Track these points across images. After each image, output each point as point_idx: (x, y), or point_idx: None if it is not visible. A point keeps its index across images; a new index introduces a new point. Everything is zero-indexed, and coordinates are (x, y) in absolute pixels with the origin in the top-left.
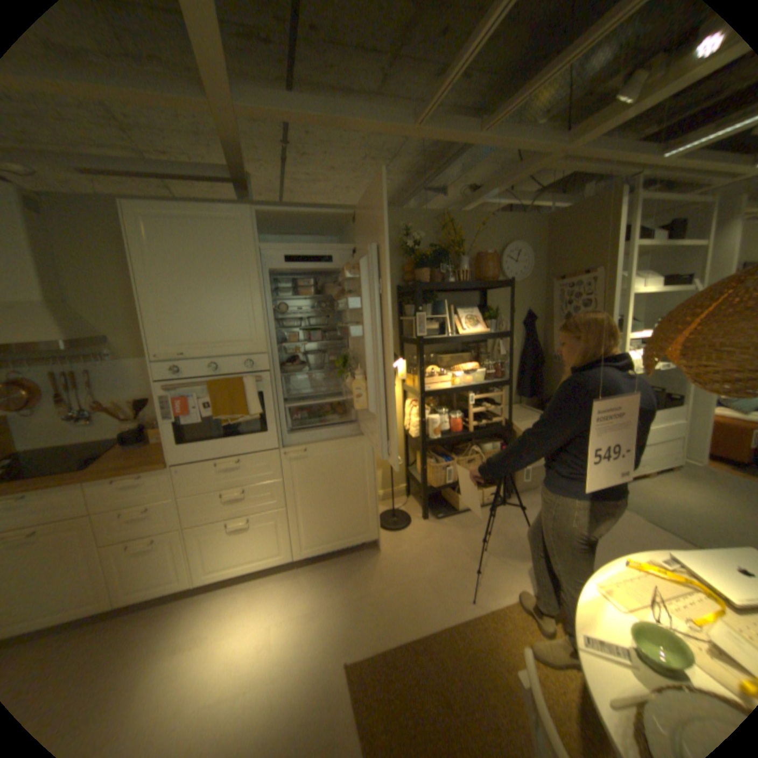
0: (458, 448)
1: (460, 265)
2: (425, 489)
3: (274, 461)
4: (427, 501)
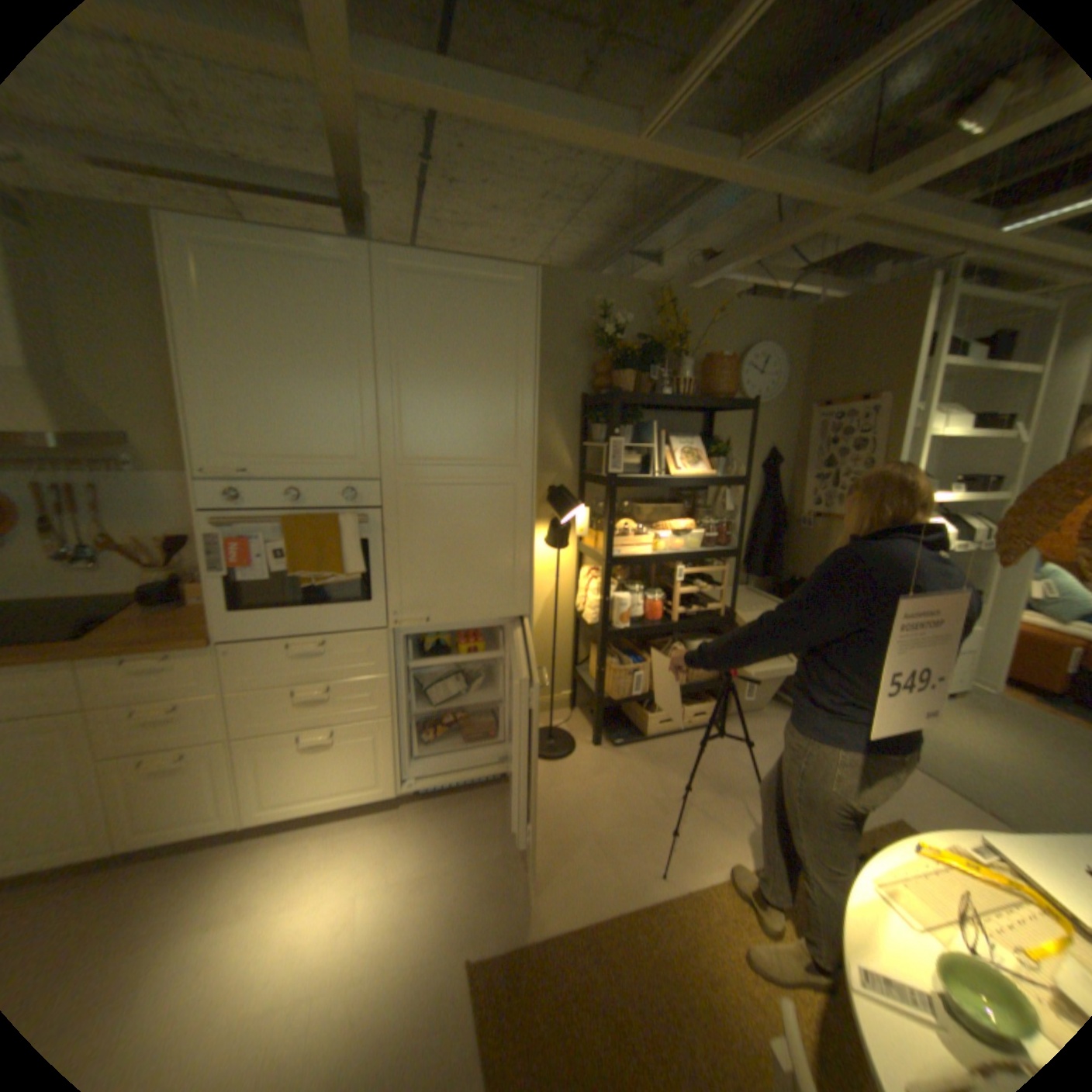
0: (651, 644)
1: (680, 370)
2: (600, 701)
3: (378, 647)
4: (600, 720)
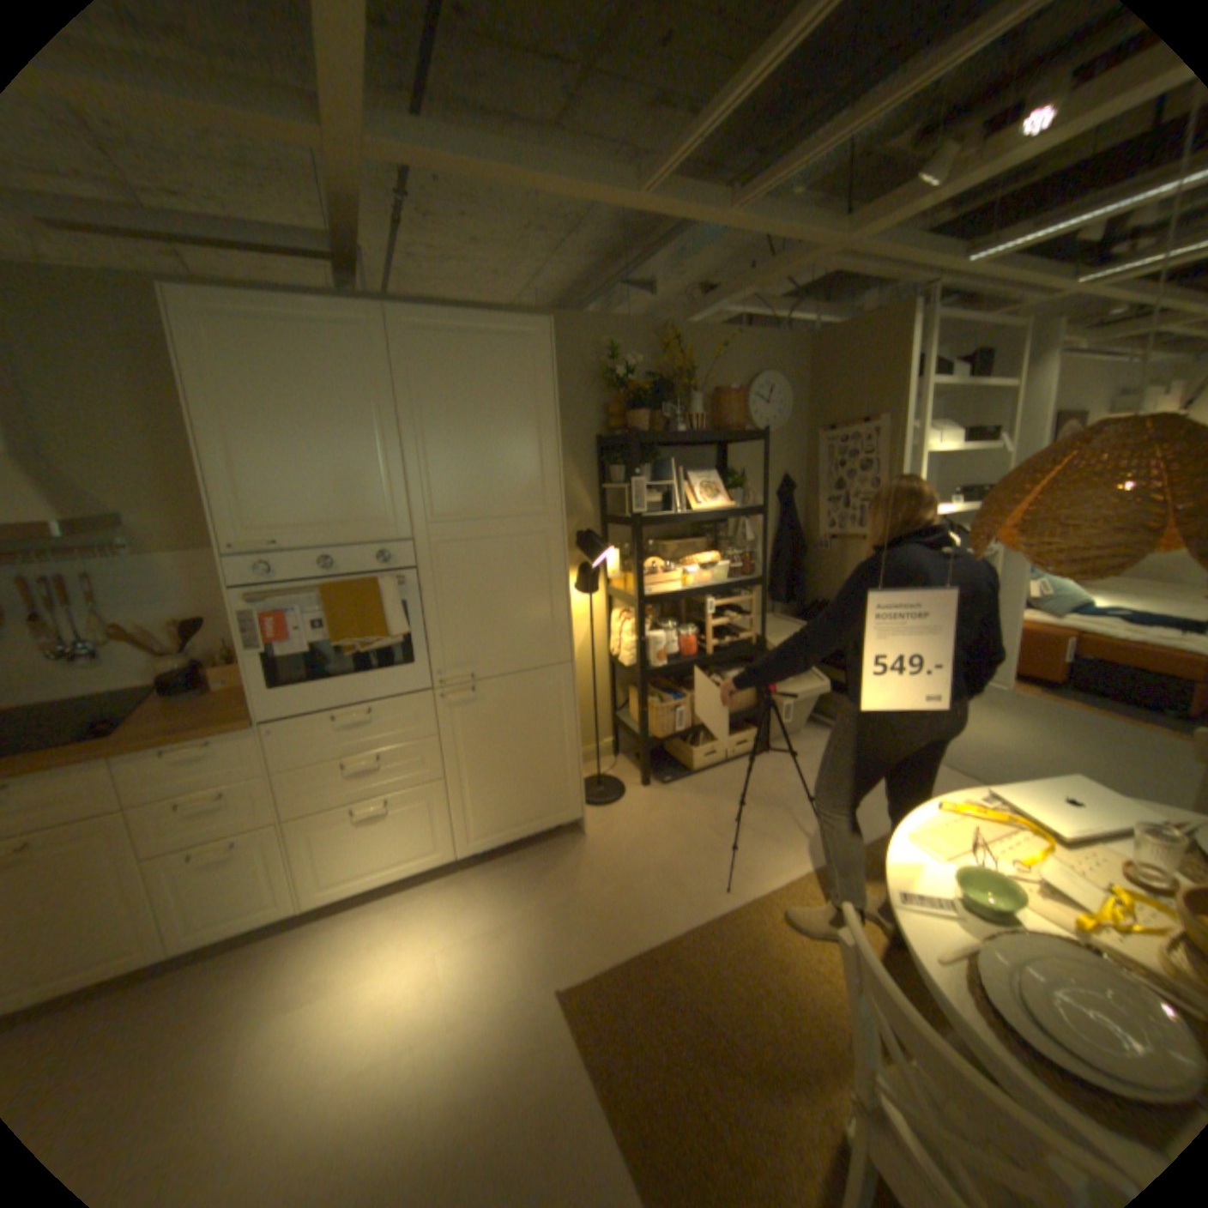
0: (688, 680)
1: (690, 406)
2: (645, 741)
3: (425, 709)
4: (647, 760)
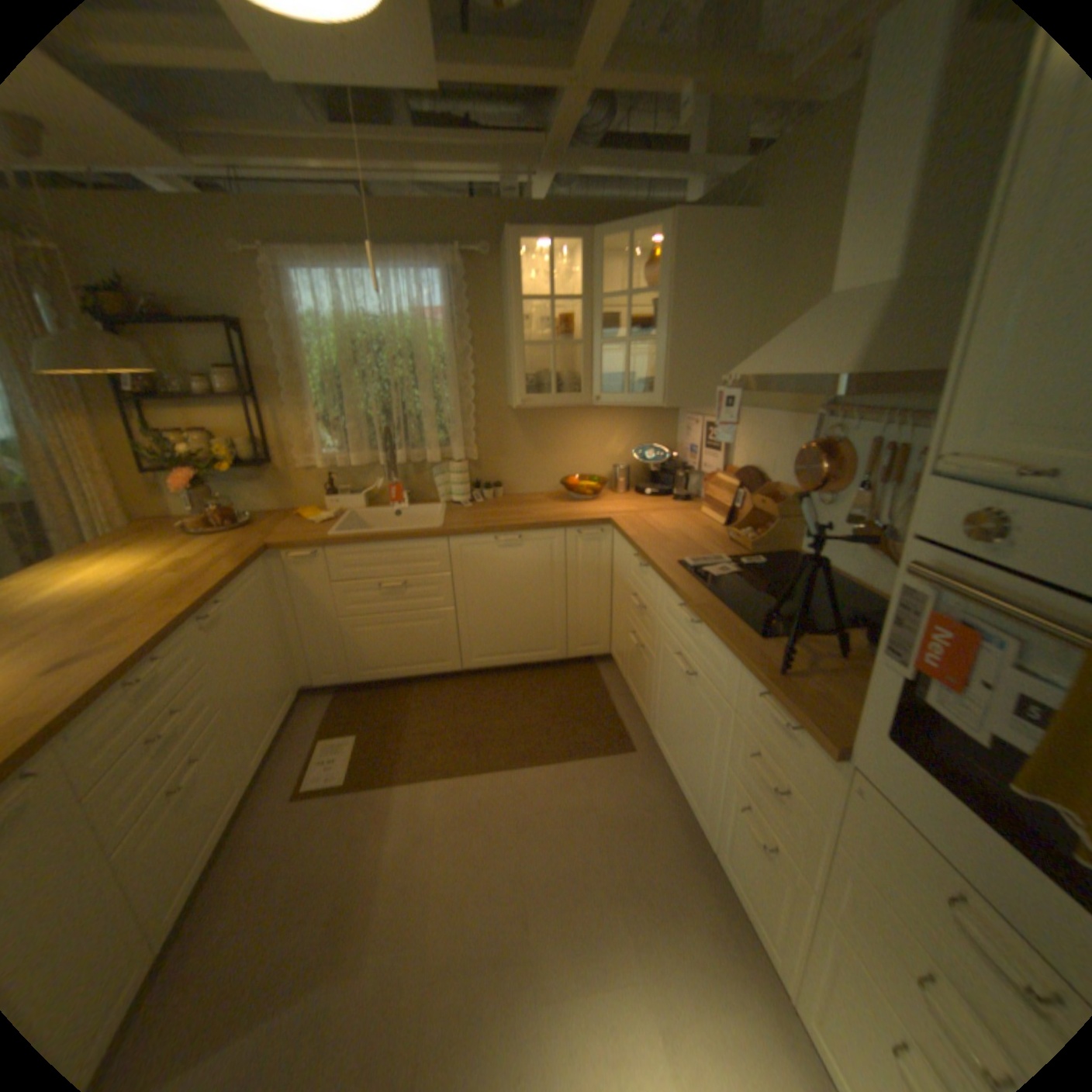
0: None
1: None
2: None
3: None
4: None
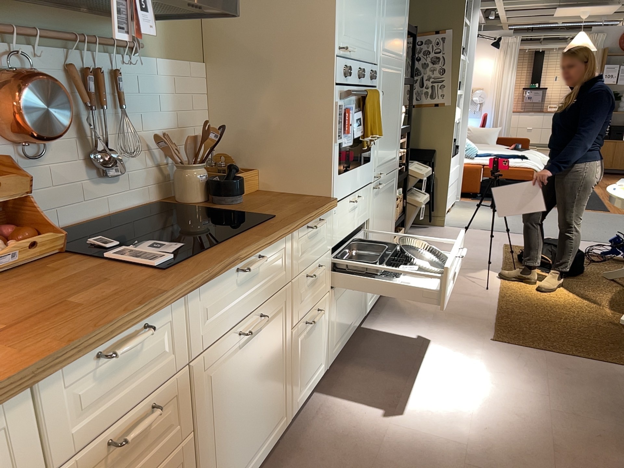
0: None
1: None
2: None
3: (369, 196)
4: None
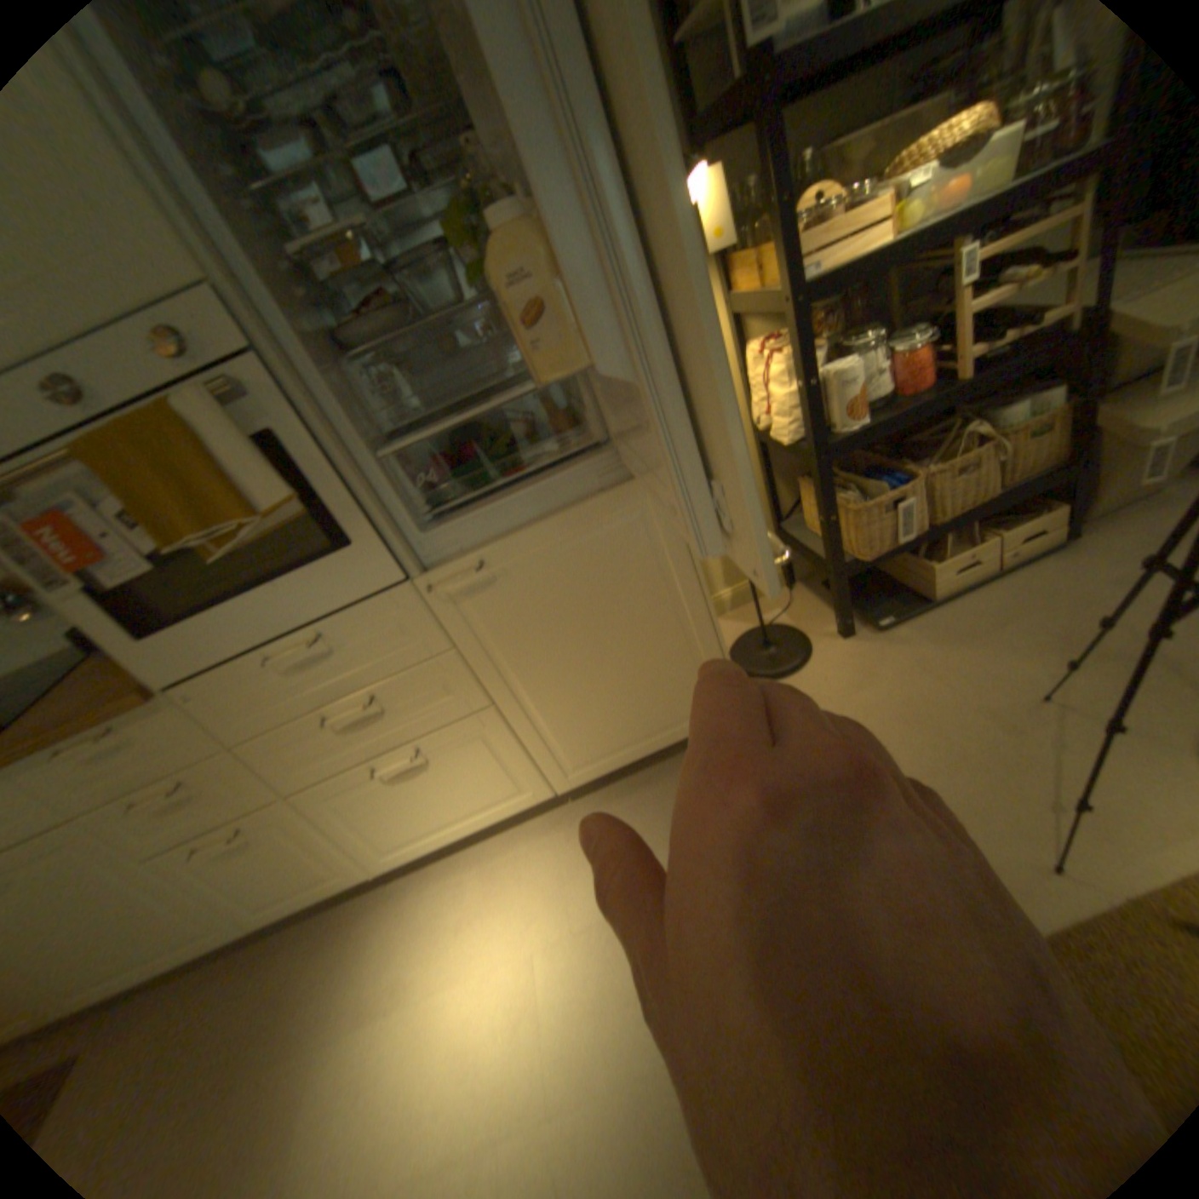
0: (917, 438)
1: None
2: (843, 568)
3: (415, 610)
4: (850, 595)
